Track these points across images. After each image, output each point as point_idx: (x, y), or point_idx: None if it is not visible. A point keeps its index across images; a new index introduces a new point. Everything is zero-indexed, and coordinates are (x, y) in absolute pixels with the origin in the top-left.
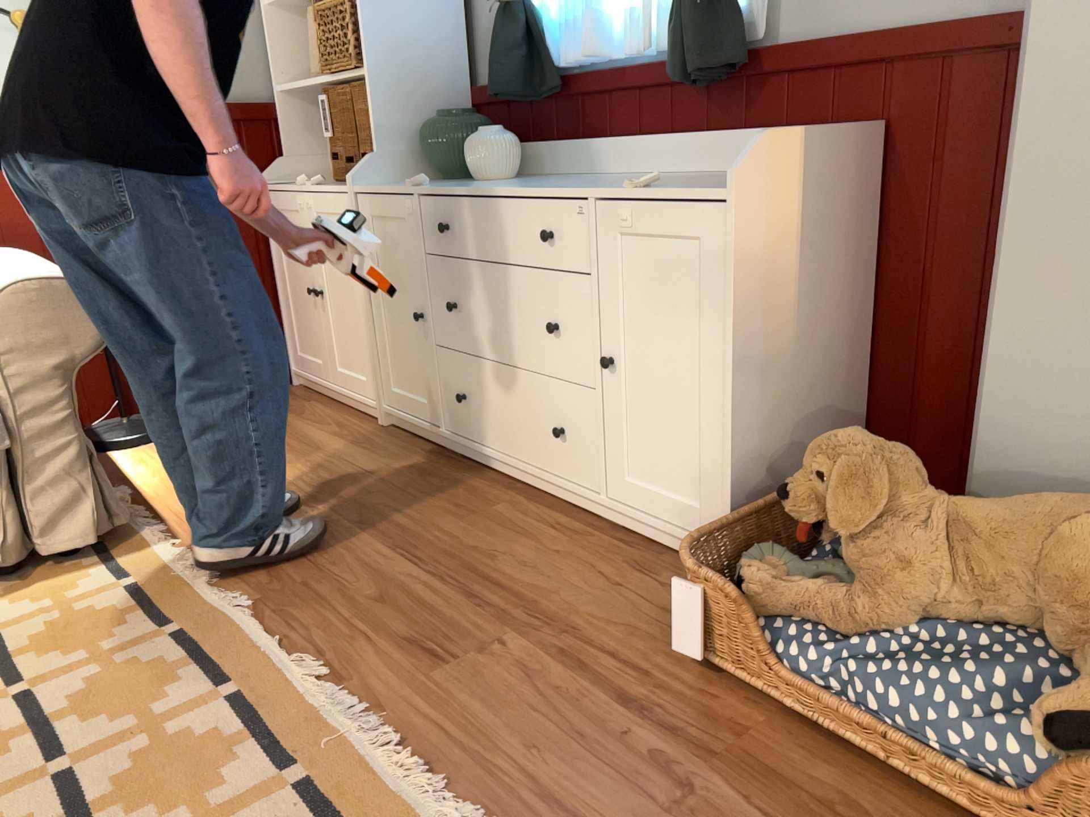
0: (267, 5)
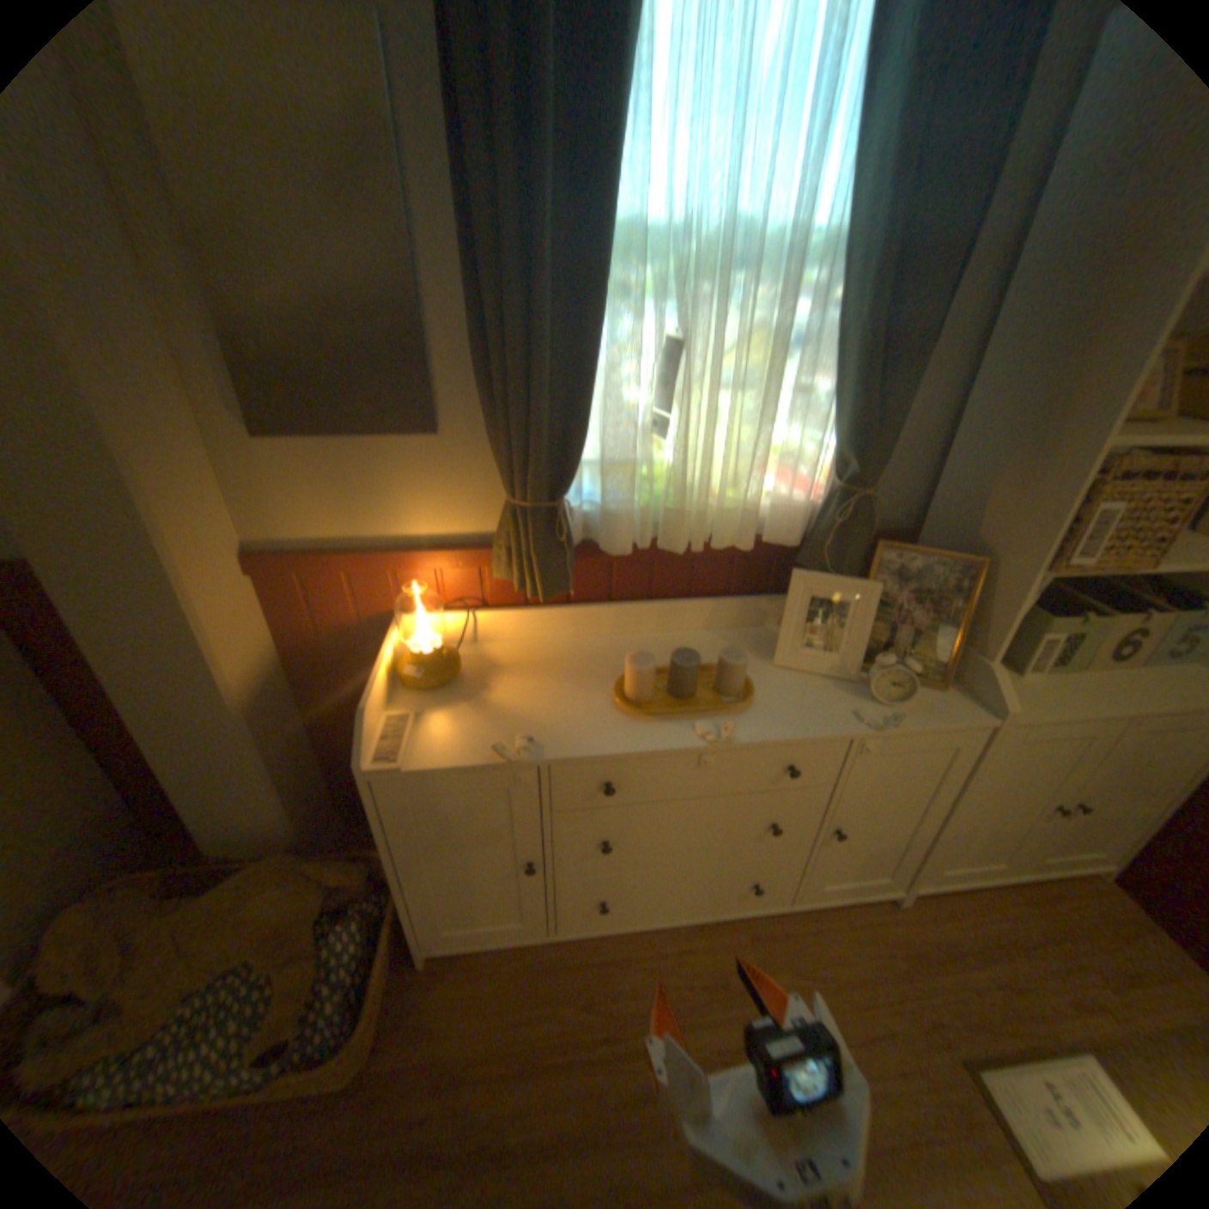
0: None
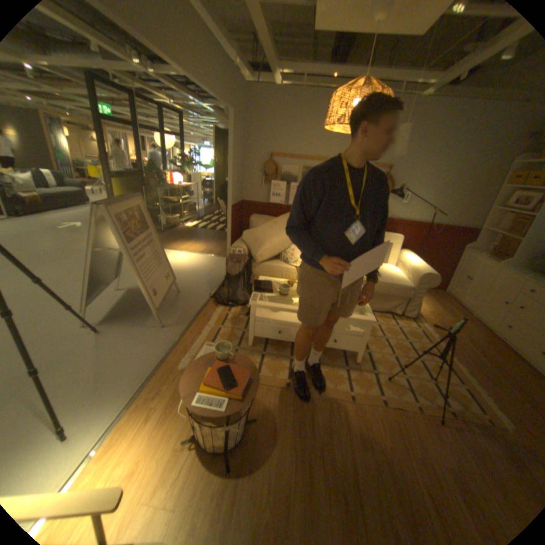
0: (494, 206)
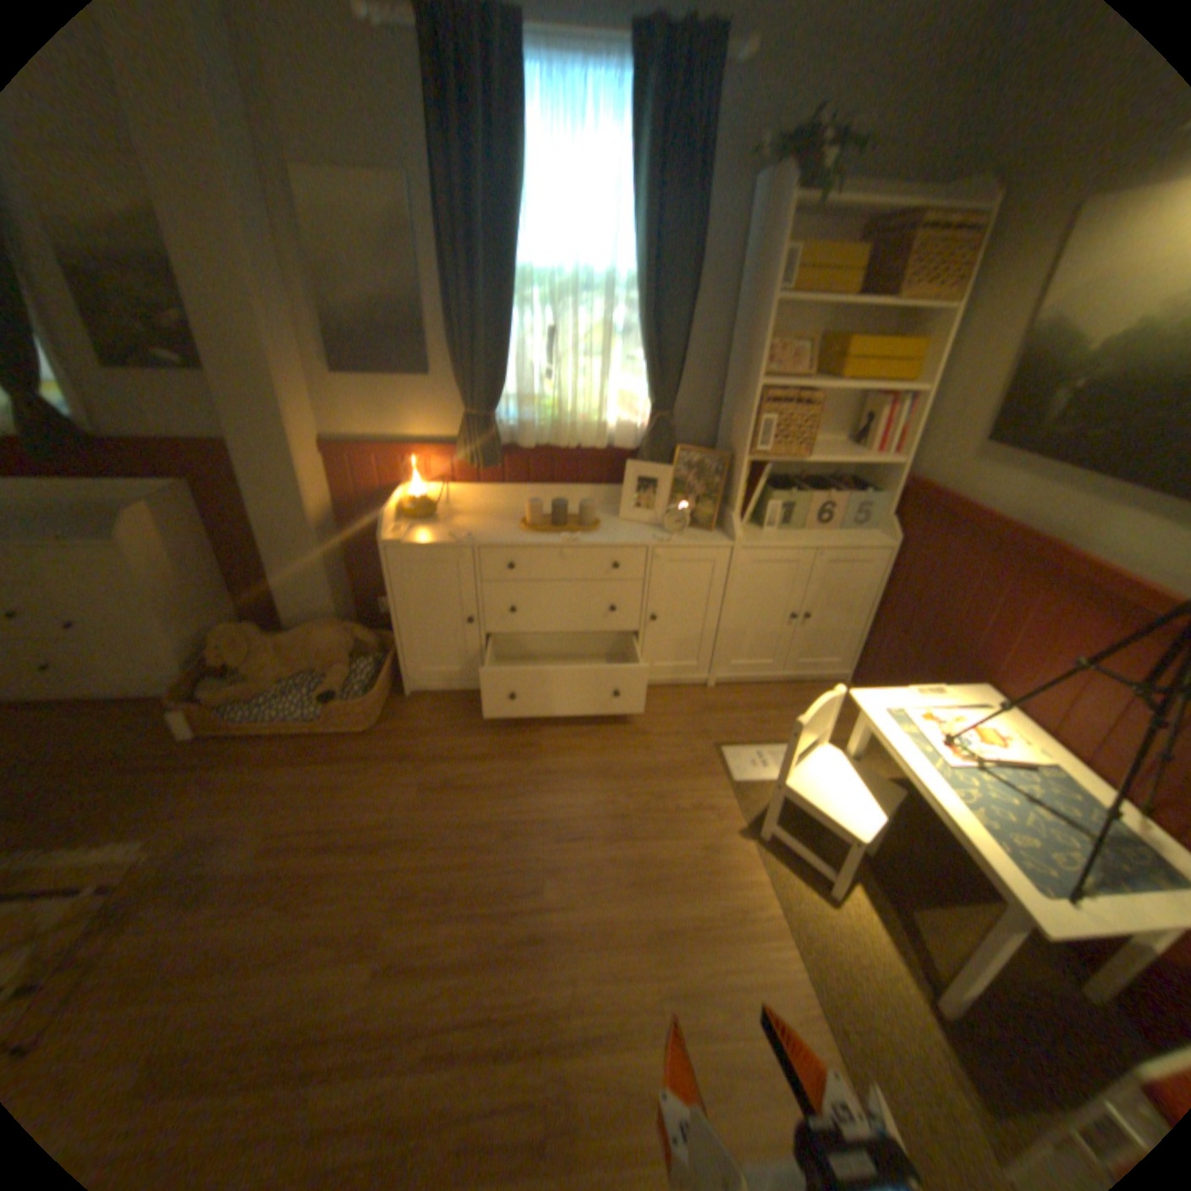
0: None
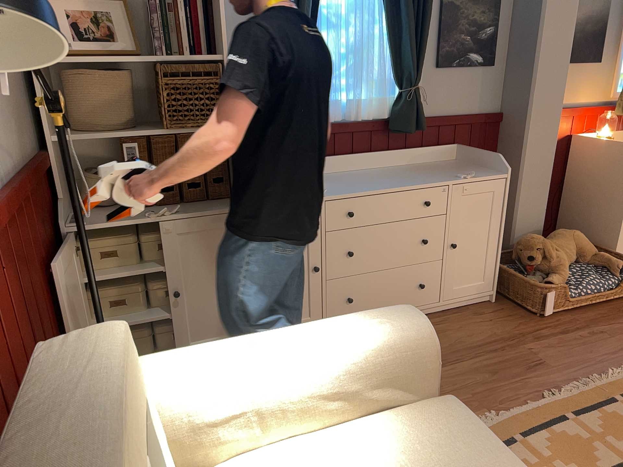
0: None
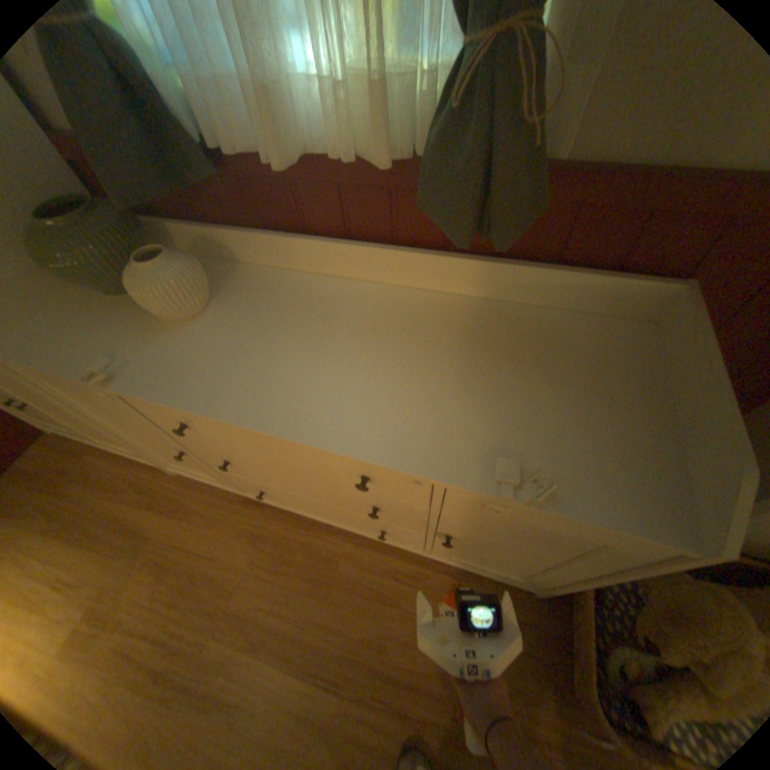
0: None
